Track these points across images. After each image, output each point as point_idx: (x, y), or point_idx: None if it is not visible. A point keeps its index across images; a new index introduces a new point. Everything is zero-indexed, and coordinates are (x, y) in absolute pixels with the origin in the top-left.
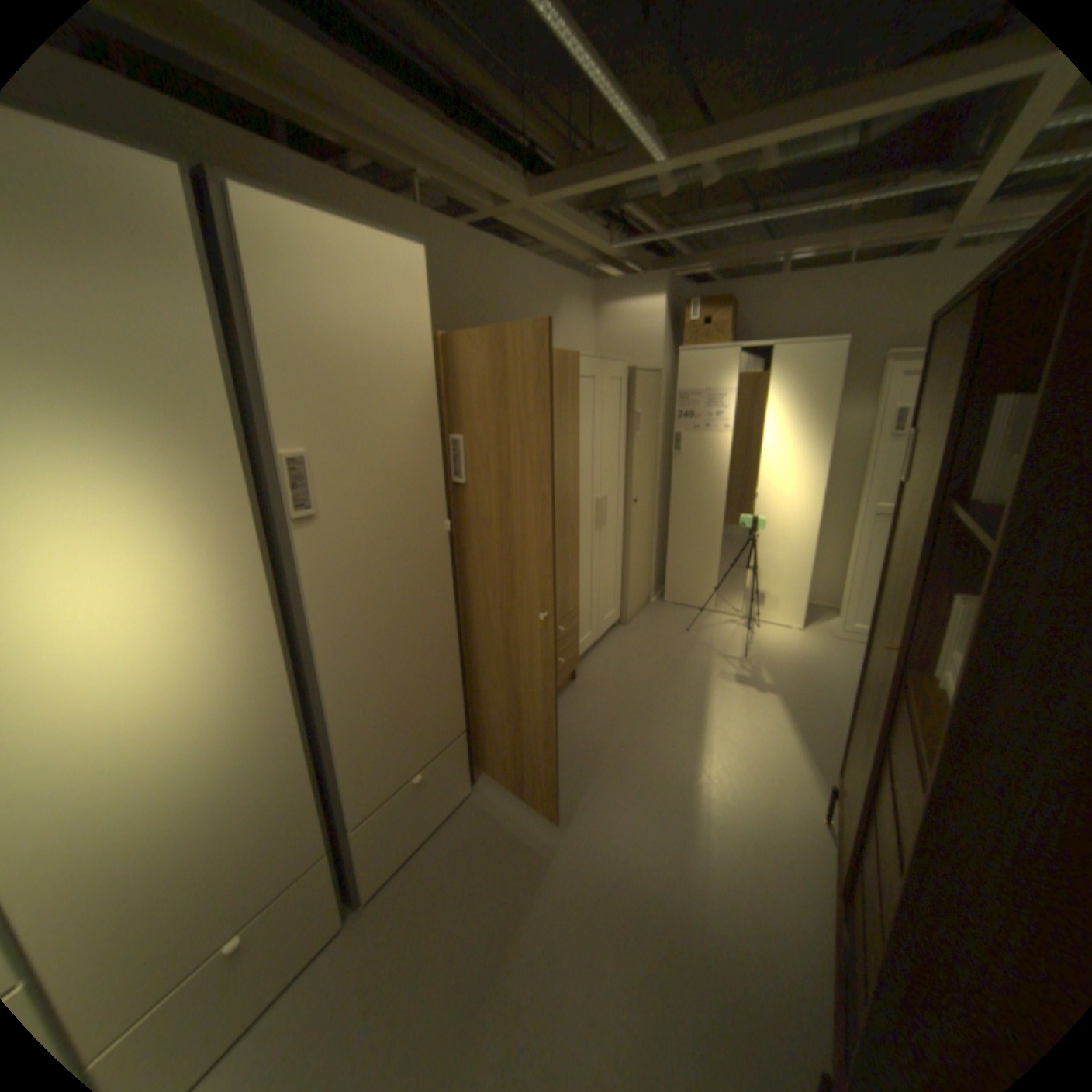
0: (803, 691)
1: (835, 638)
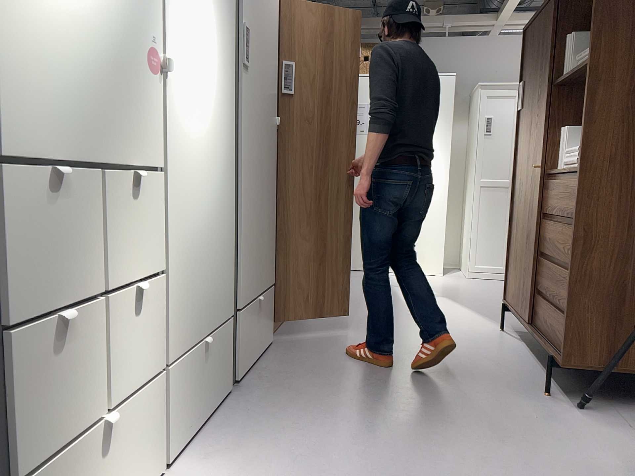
0: (458, 295)
1: (464, 277)
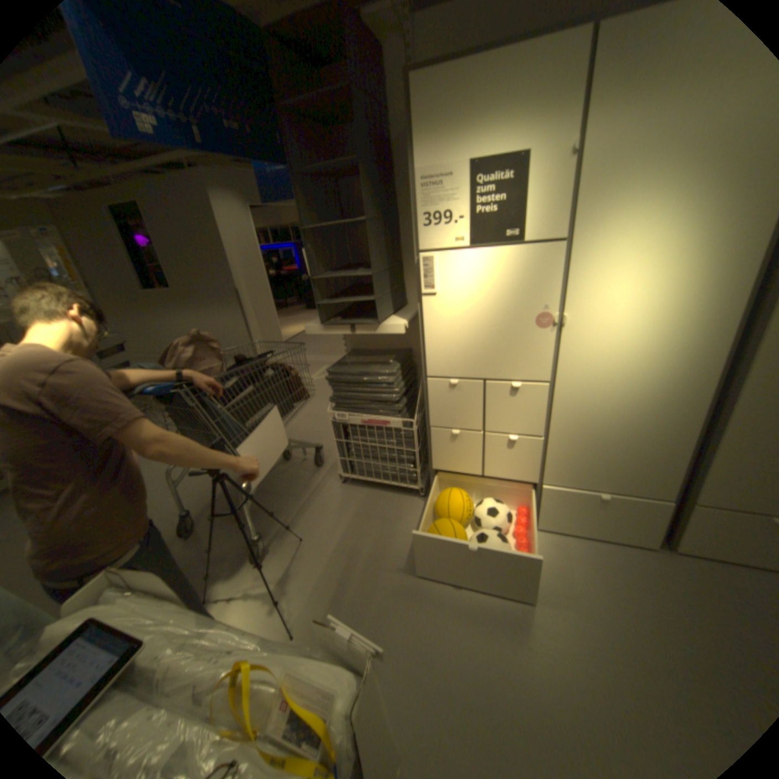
0: None
1: None
